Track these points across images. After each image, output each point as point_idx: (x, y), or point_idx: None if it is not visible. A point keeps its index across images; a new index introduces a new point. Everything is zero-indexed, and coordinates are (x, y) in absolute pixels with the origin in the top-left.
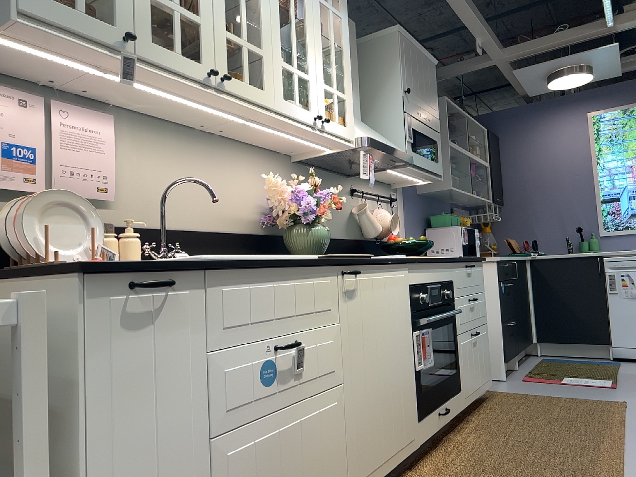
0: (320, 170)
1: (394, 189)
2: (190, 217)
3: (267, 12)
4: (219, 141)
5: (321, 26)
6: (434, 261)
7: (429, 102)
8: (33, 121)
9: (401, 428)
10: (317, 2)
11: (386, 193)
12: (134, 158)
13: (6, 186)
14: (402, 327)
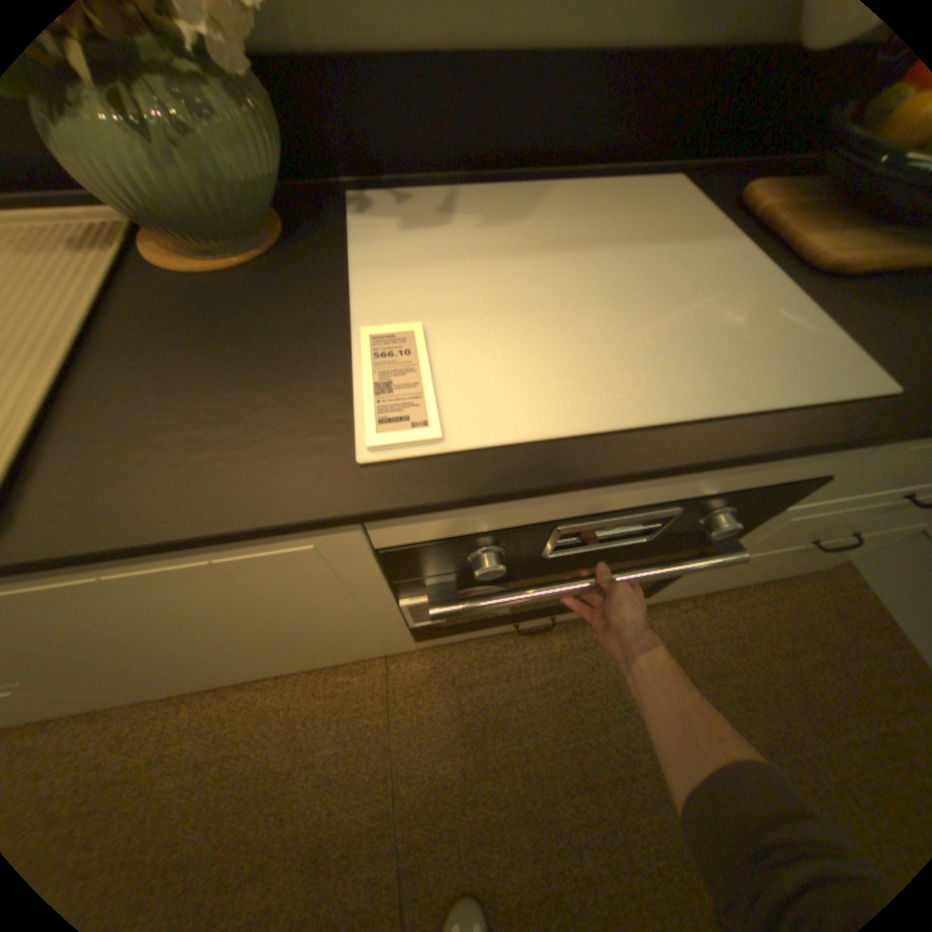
0: None
1: None
2: None
3: None
4: None
5: None
6: (652, 477)
7: None
8: None
9: (337, 656)
10: None
11: None
12: None
13: None
14: (320, 608)
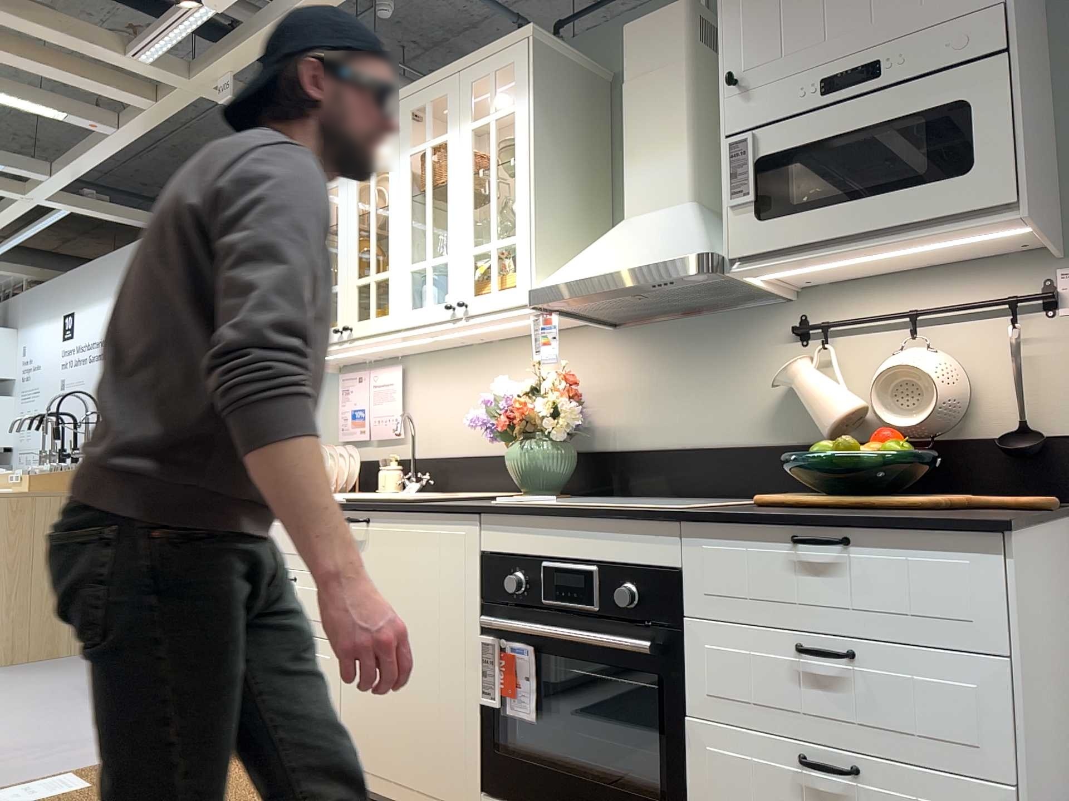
0: (680, 319)
1: (1064, 258)
2: (463, 442)
3: (394, 221)
4: (496, 345)
5: (470, 164)
6: (560, 516)
7: (897, 3)
8: (363, 389)
9: (432, 768)
10: (465, 136)
11: (996, 286)
12: (421, 395)
13: (354, 438)
14: (450, 617)
